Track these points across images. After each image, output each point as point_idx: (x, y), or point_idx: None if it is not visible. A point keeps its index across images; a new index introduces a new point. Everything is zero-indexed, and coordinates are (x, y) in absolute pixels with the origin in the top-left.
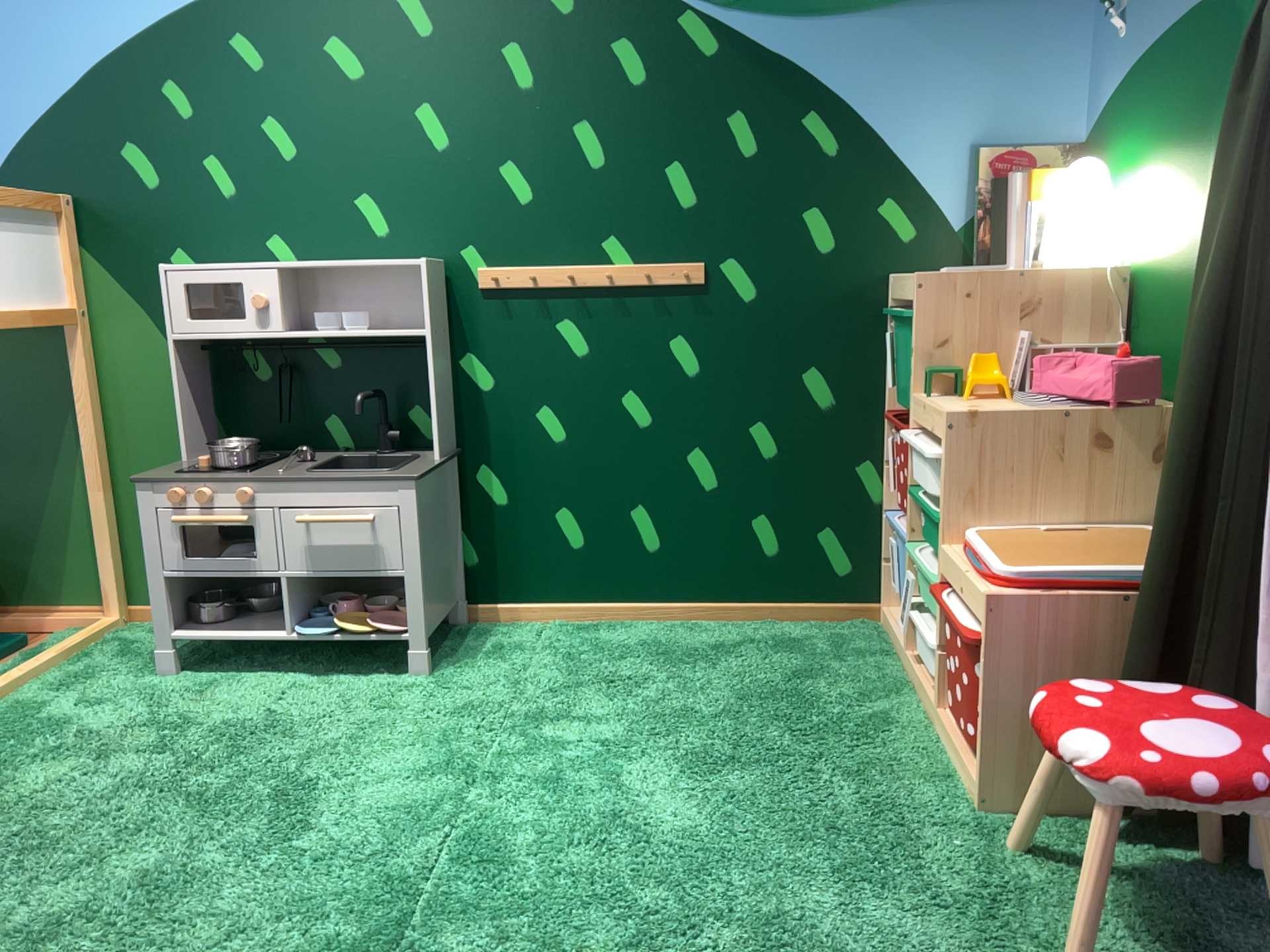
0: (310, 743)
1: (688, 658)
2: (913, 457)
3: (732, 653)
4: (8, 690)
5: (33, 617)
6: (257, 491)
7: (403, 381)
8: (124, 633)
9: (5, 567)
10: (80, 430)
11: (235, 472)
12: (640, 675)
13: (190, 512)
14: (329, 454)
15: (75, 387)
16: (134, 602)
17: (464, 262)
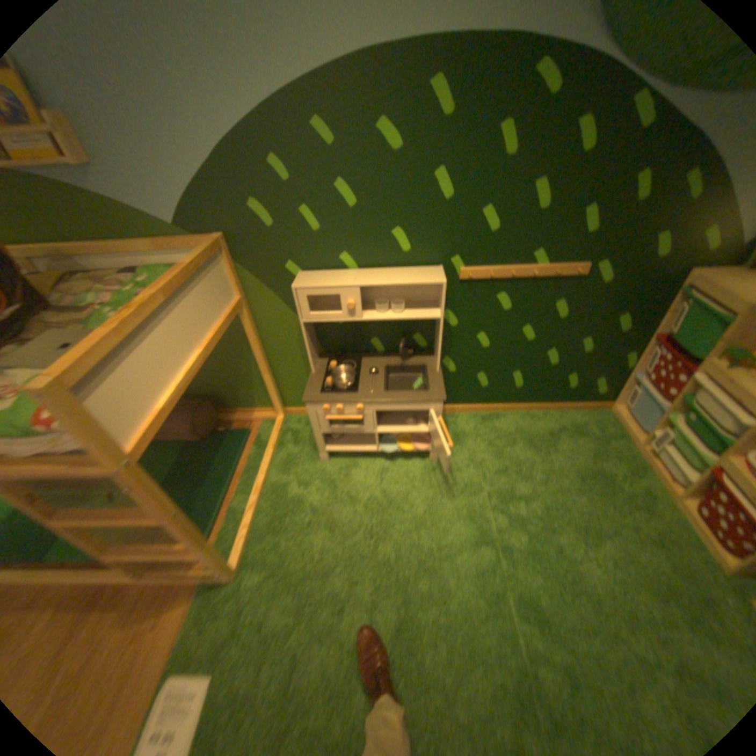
0: (411, 517)
1: (541, 444)
2: (692, 385)
3: (558, 439)
4: (263, 479)
5: (245, 418)
6: (365, 407)
7: (412, 325)
8: (287, 426)
9: (226, 398)
10: (252, 352)
11: (348, 392)
12: (527, 459)
13: (332, 414)
14: (378, 363)
15: (243, 330)
16: (286, 409)
17: (452, 267)
